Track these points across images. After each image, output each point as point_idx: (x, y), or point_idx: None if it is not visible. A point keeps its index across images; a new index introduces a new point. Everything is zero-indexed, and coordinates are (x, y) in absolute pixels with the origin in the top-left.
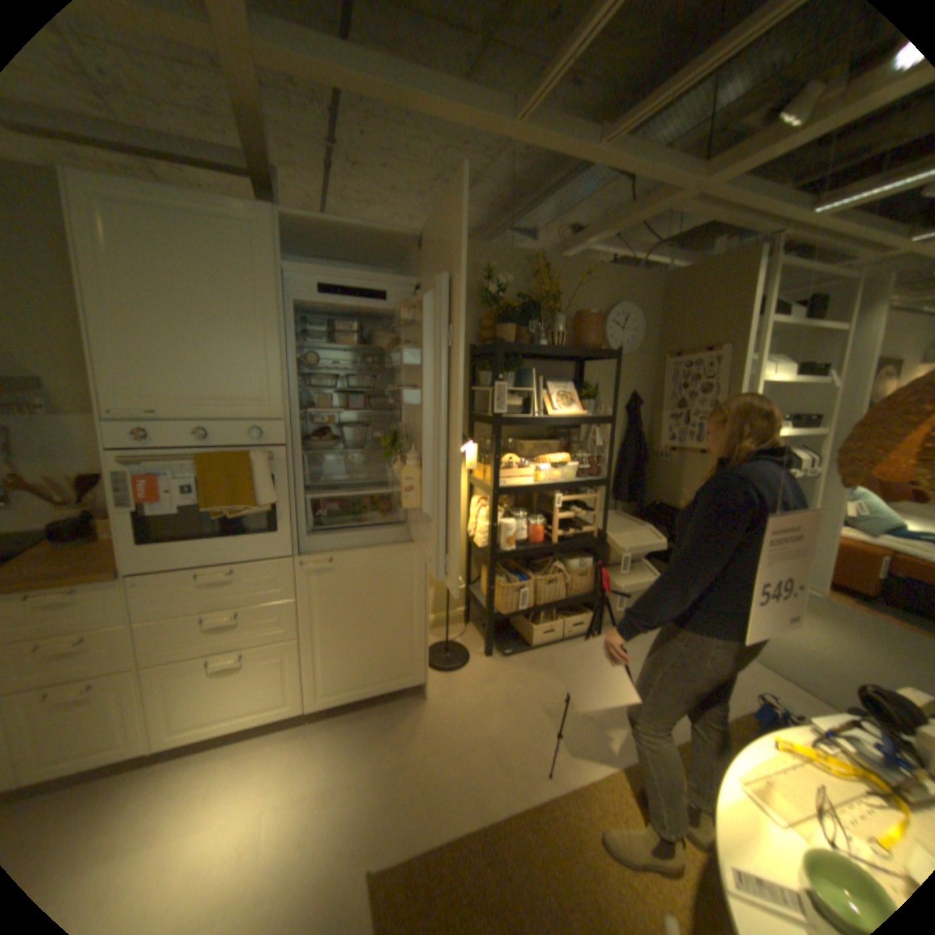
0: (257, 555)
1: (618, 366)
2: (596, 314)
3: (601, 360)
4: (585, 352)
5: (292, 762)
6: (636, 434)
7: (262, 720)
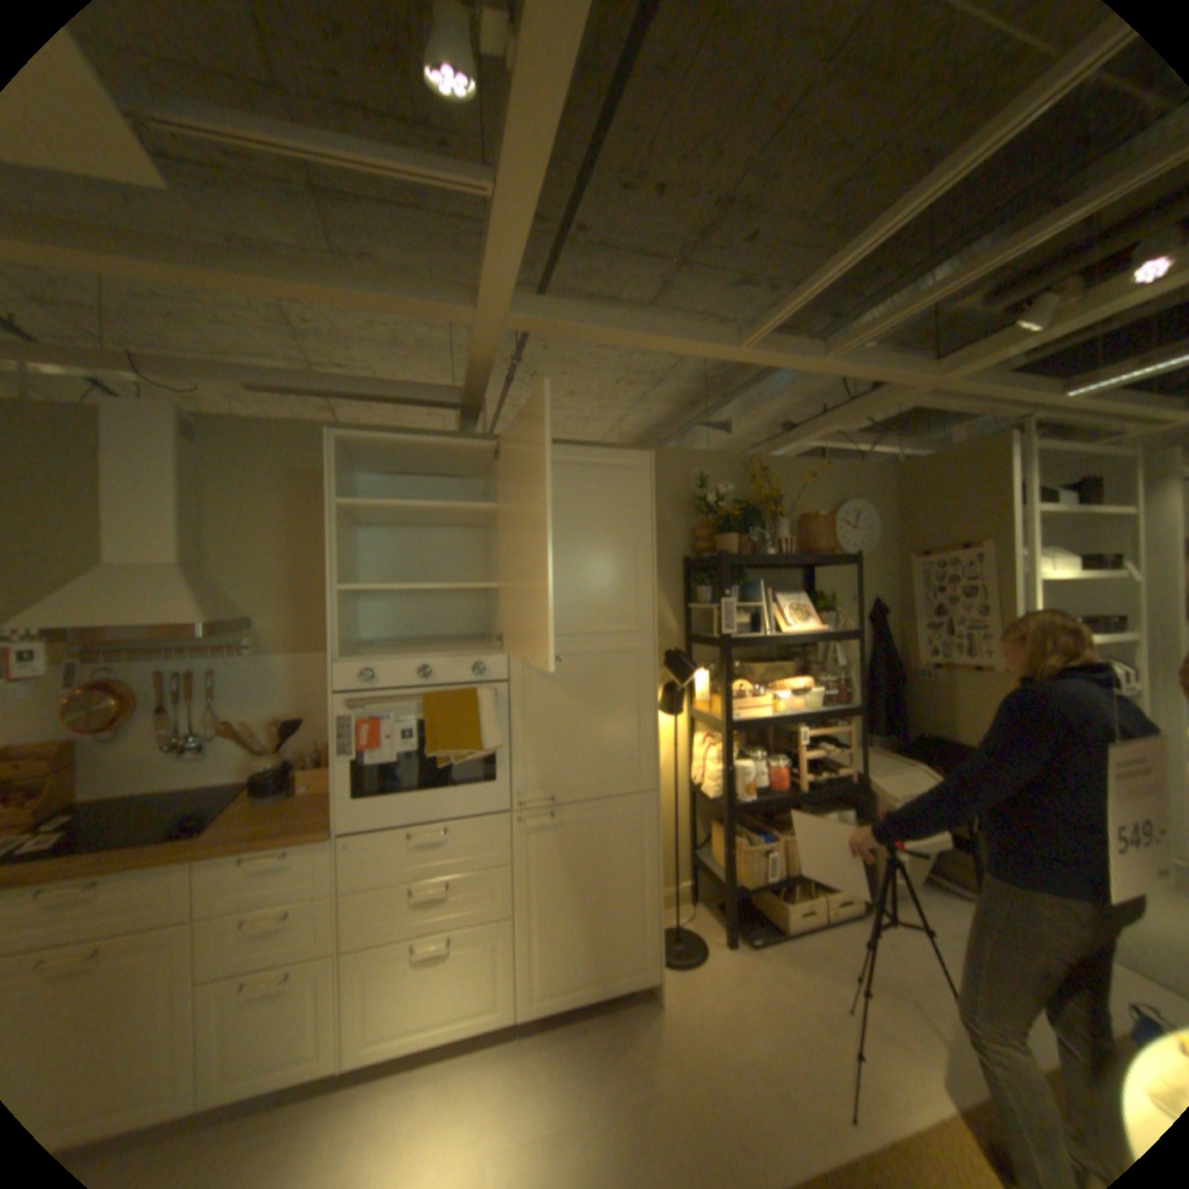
0: (474, 810)
1: (853, 569)
2: (826, 515)
3: (837, 565)
4: (818, 557)
5: (509, 1091)
6: (886, 649)
7: (469, 1030)
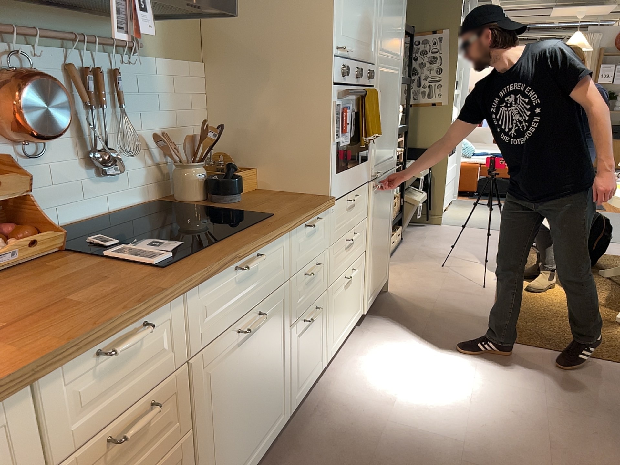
0: (363, 179)
1: None
2: None
3: None
4: None
5: (384, 337)
6: None
7: (354, 322)
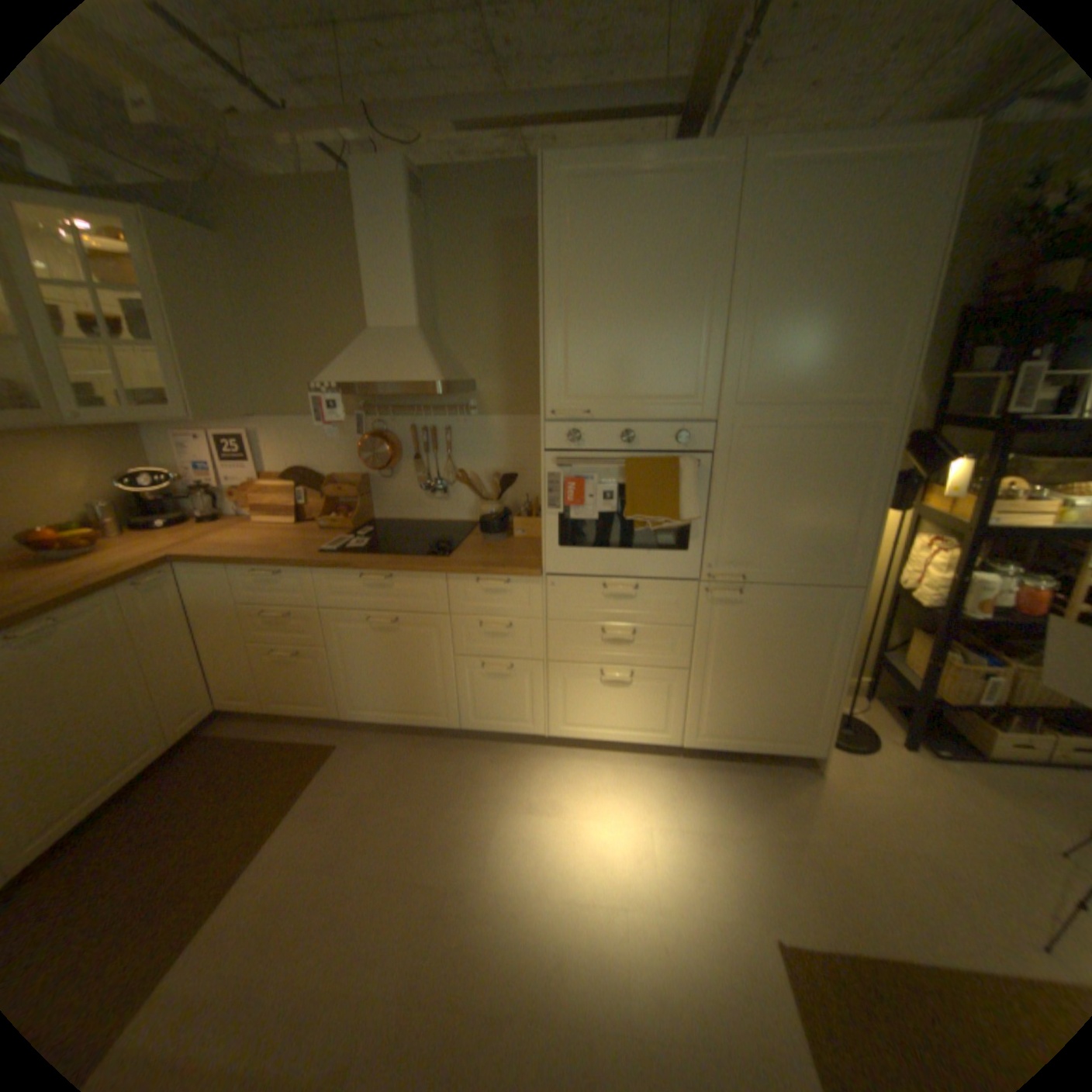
0: (664, 573)
1: None
2: None
3: None
4: None
5: (673, 791)
6: None
7: (643, 739)
